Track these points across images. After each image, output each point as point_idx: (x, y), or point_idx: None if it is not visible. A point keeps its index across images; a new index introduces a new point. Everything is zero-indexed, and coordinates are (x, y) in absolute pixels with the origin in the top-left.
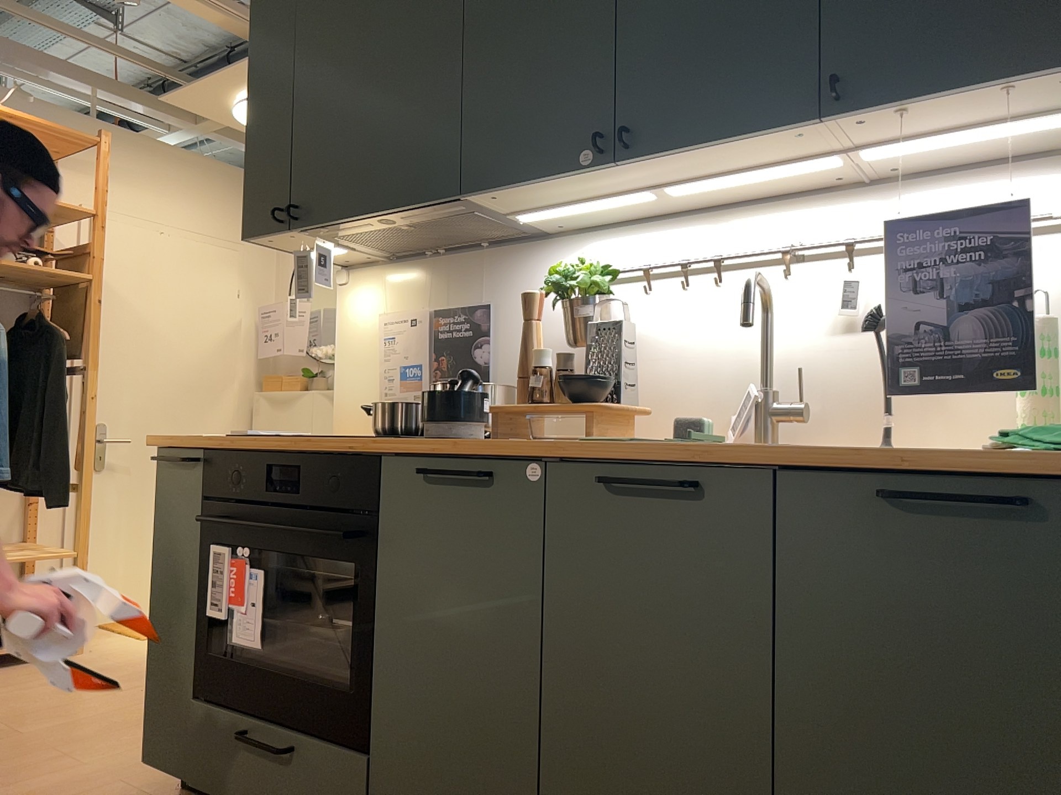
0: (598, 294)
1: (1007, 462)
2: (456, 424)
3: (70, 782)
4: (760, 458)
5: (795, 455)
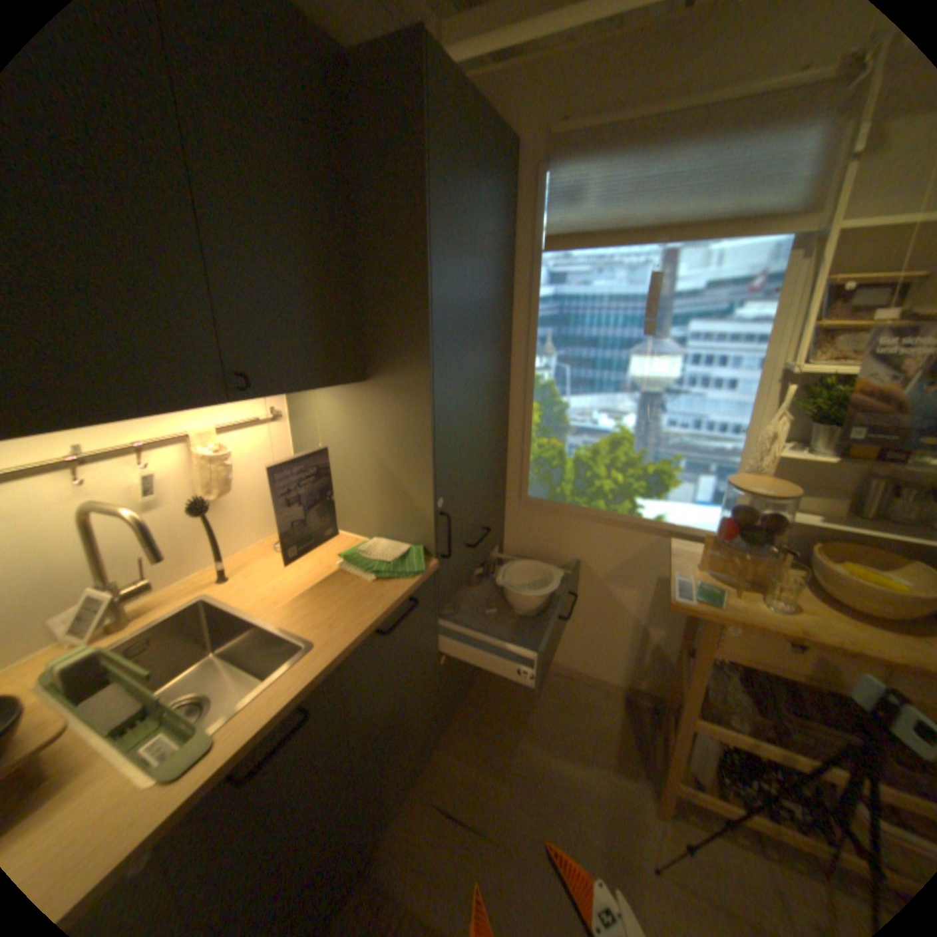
0: None
1: (411, 593)
2: None
3: None
4: (335, 666)
5: (351, 650)
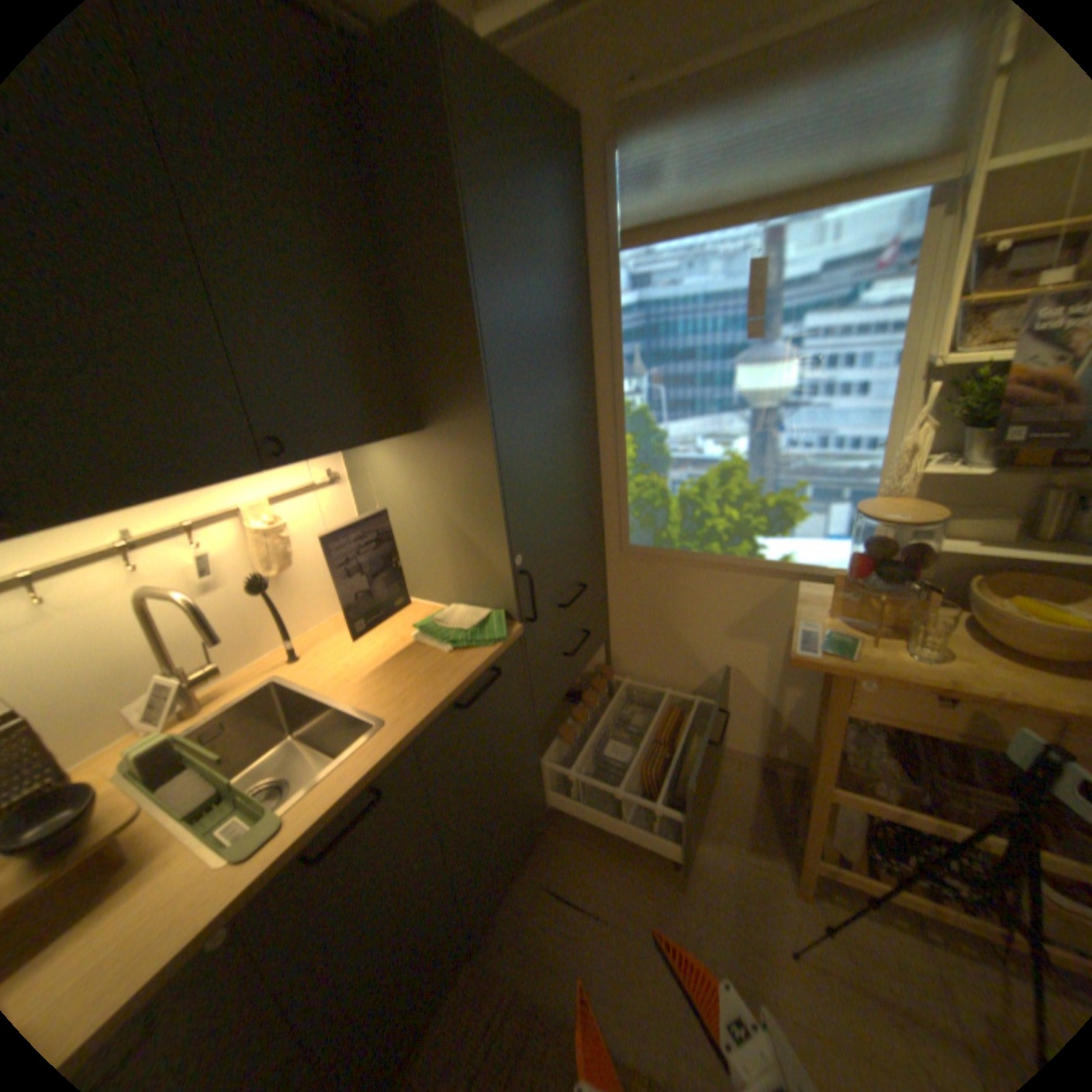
0: None
1: (490, 661)
2: None
3: None
4: (406, 742)
5: (424, 725)
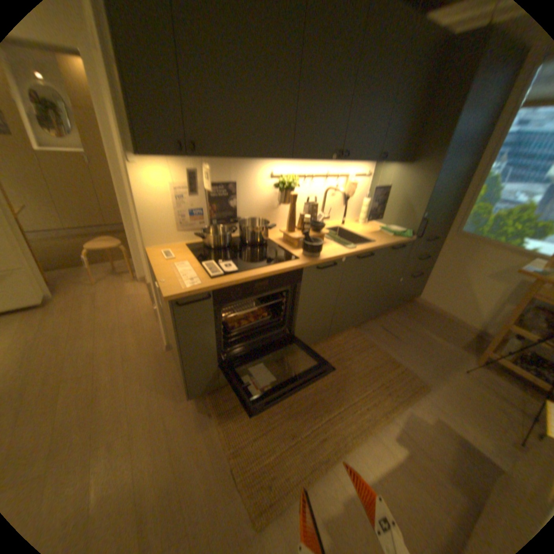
0: (291, 186)
1: (405, 241)
2: (318, 250)
3: (147, 437)
4: (382, 246)
5: (386, 245)
